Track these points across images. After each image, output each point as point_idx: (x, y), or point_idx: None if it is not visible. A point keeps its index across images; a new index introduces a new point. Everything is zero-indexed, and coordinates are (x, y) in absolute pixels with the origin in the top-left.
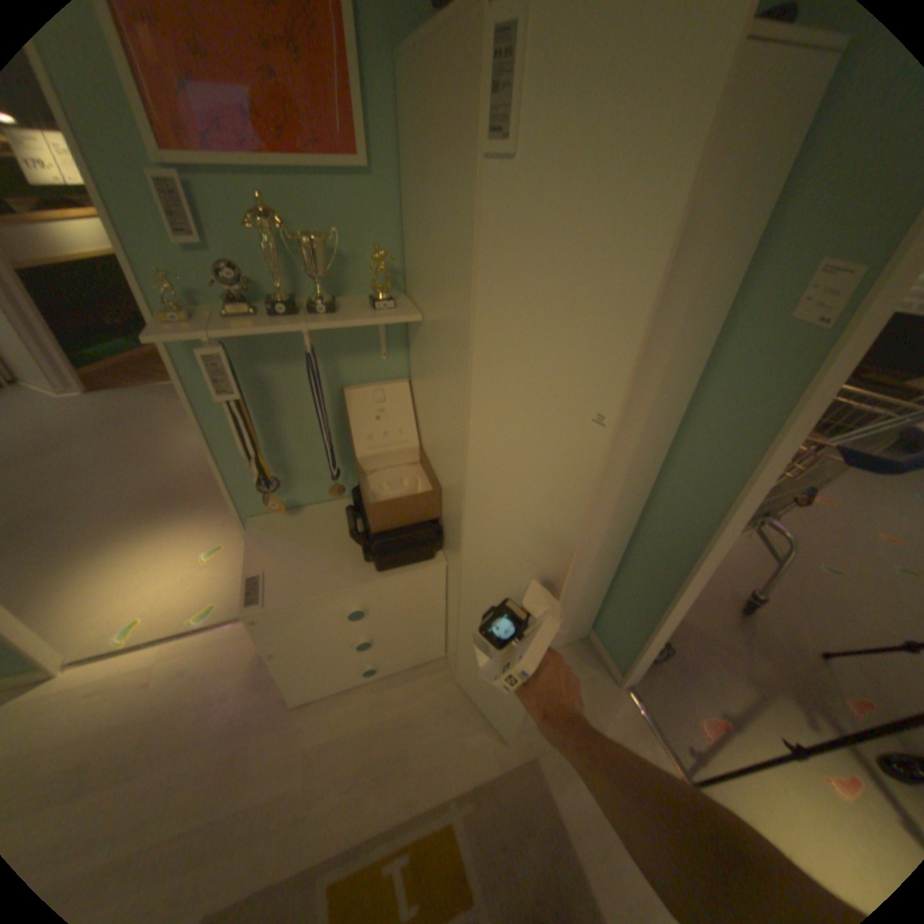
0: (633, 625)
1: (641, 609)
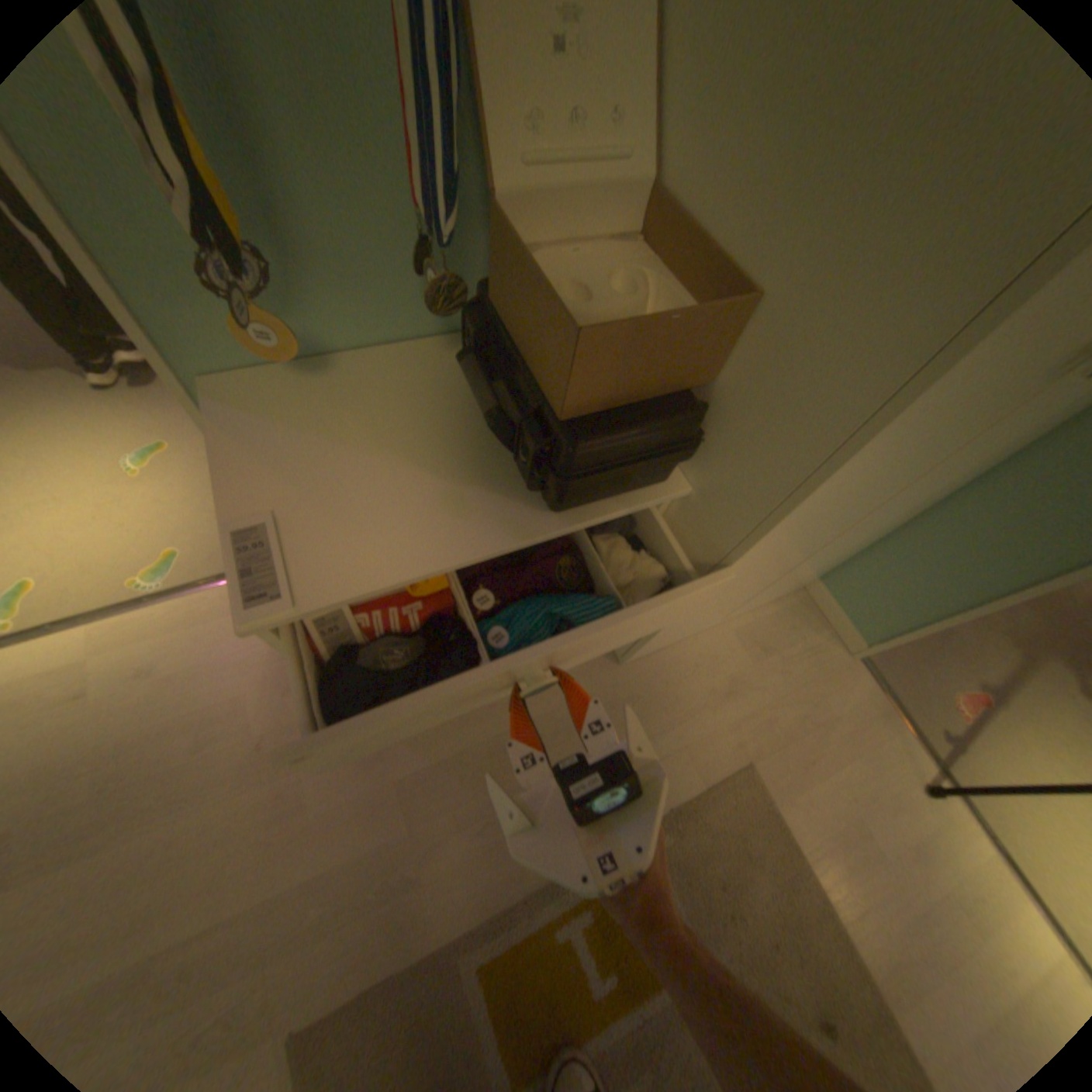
0: (935, 582)
1: (979, 562)
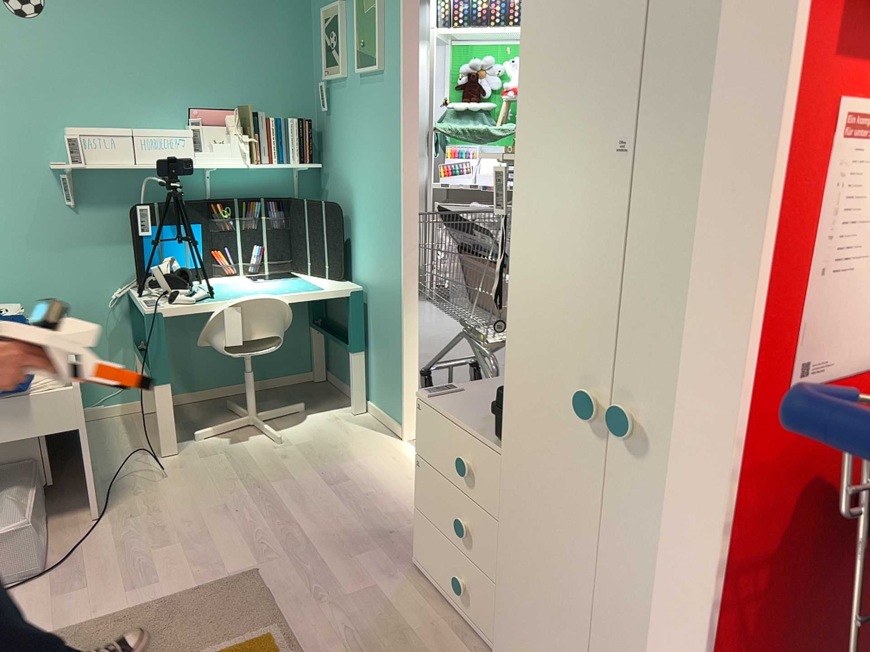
0: None
1: None
